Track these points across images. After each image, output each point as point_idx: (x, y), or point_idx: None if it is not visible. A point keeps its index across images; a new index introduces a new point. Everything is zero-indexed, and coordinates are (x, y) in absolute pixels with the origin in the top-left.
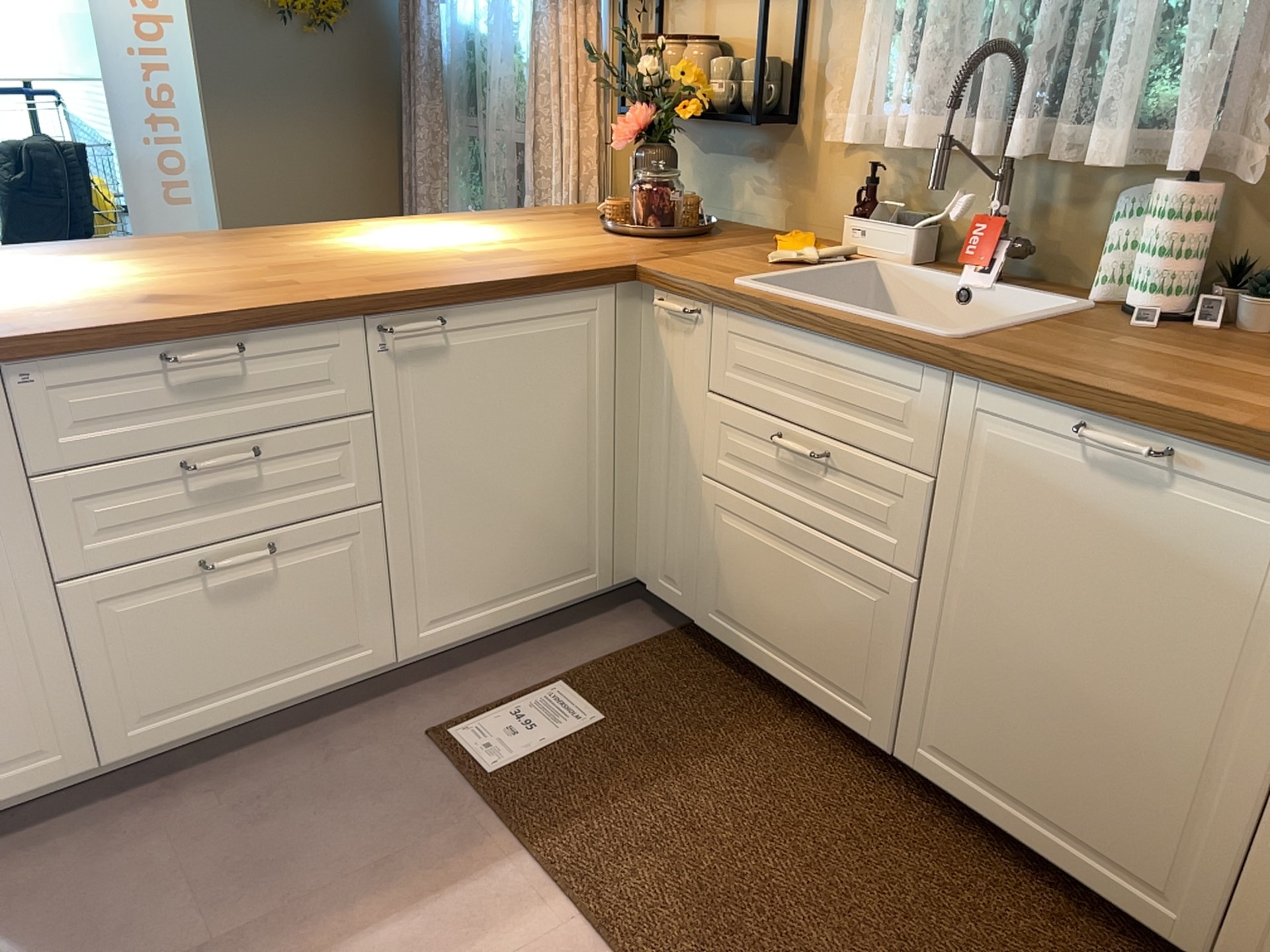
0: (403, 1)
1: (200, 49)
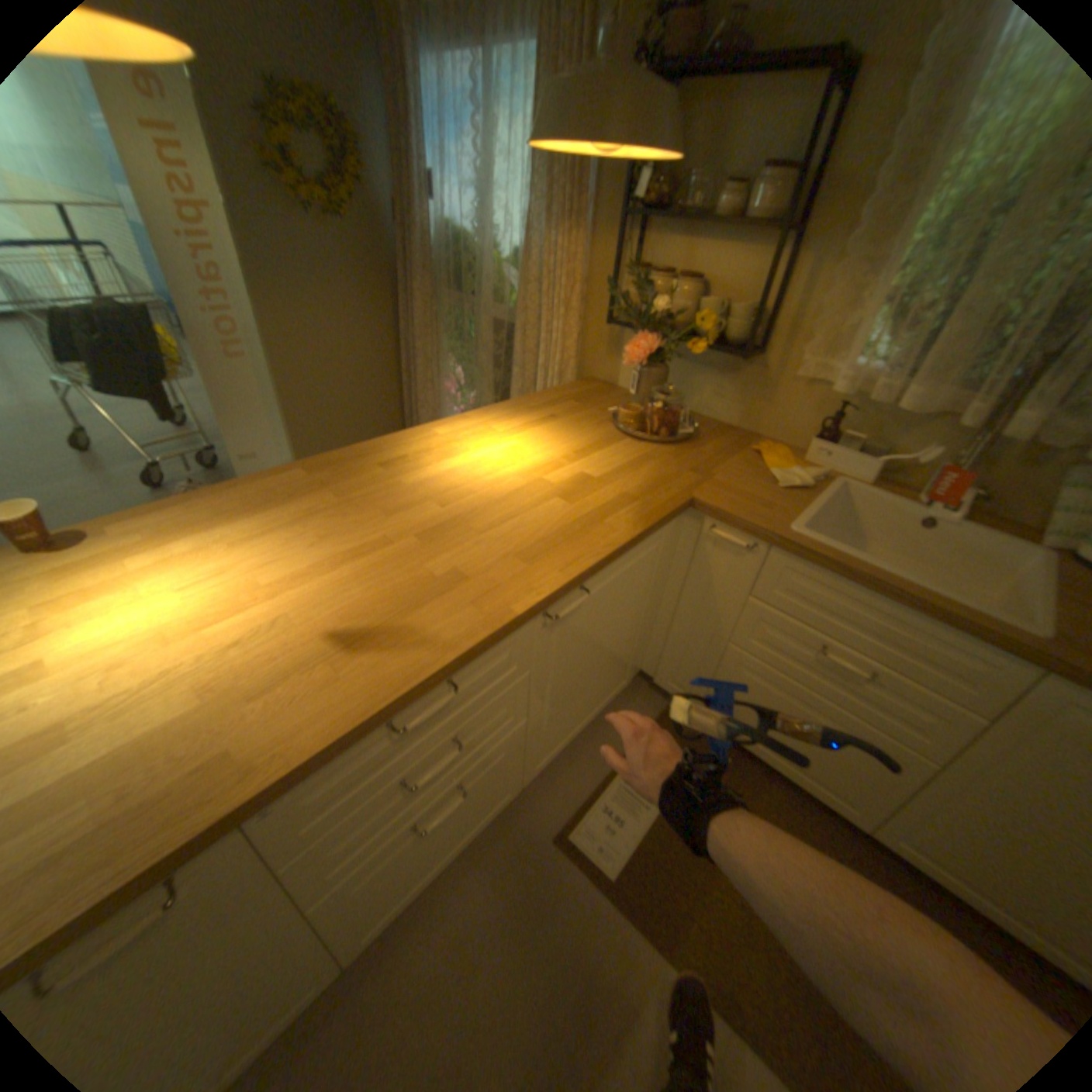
0: (389, 189)
1: (234, 233)
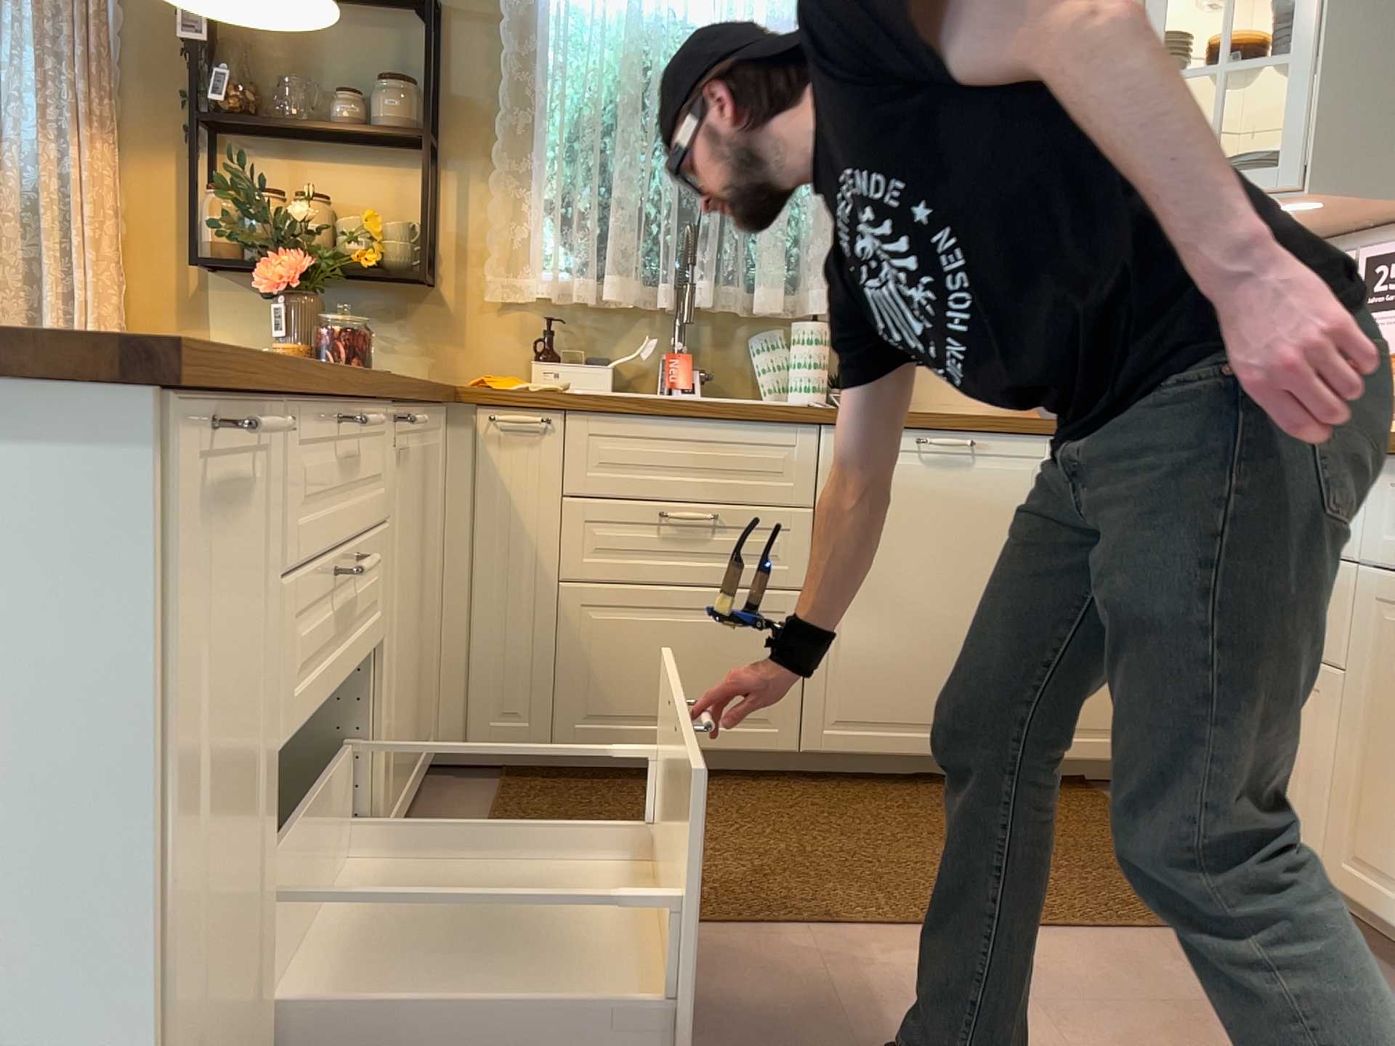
0: None
1: None
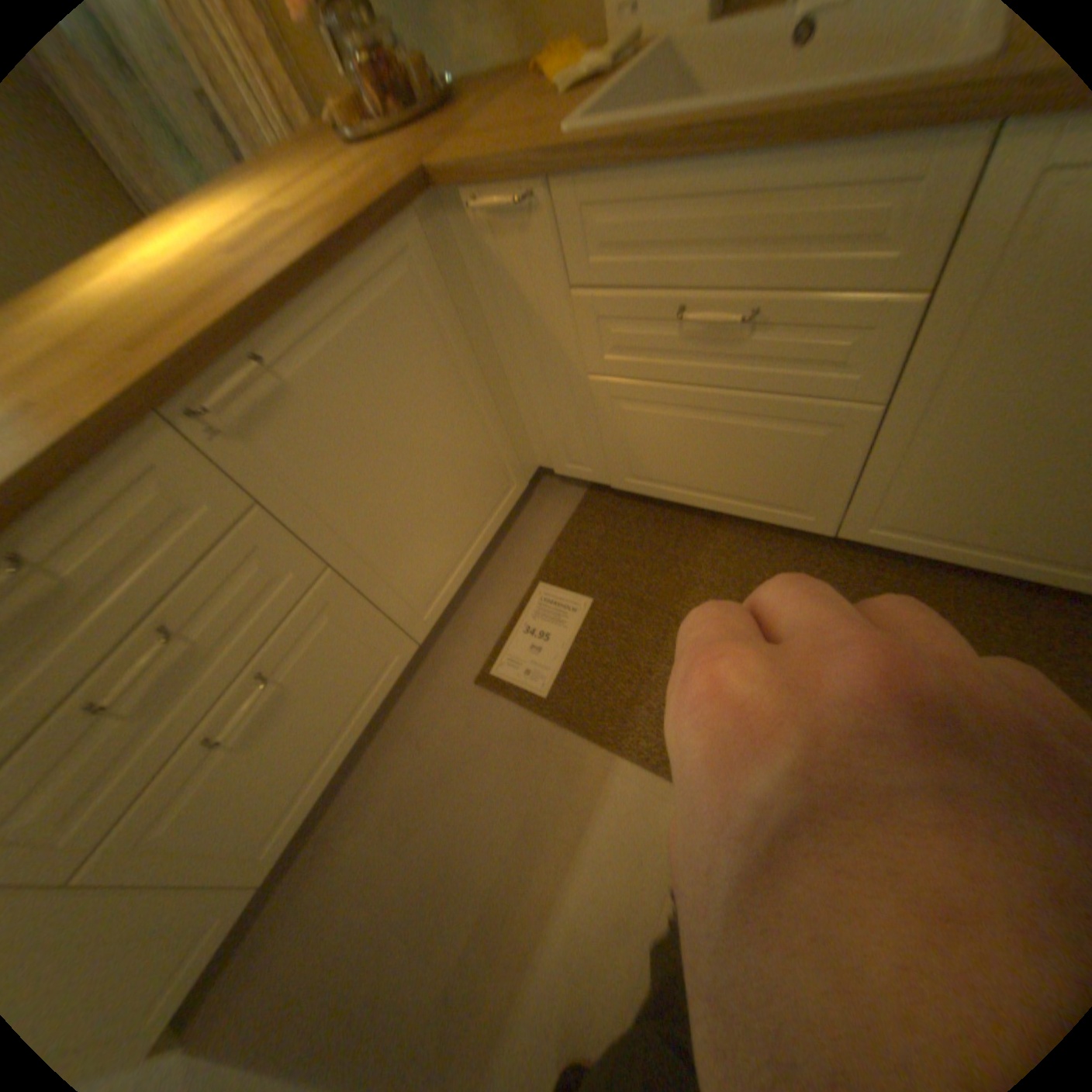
0: None
1: None
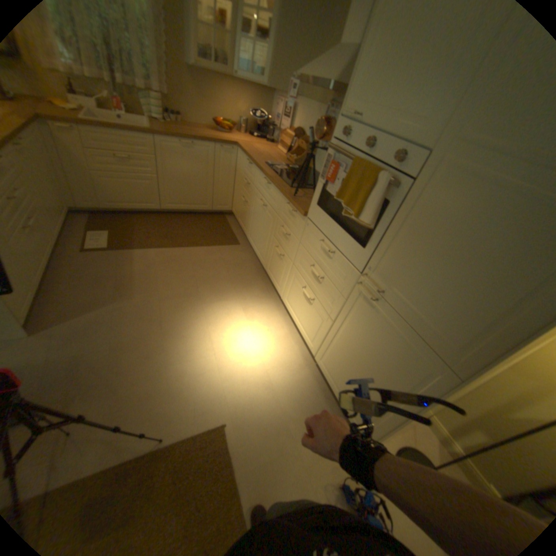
0: None
1: None
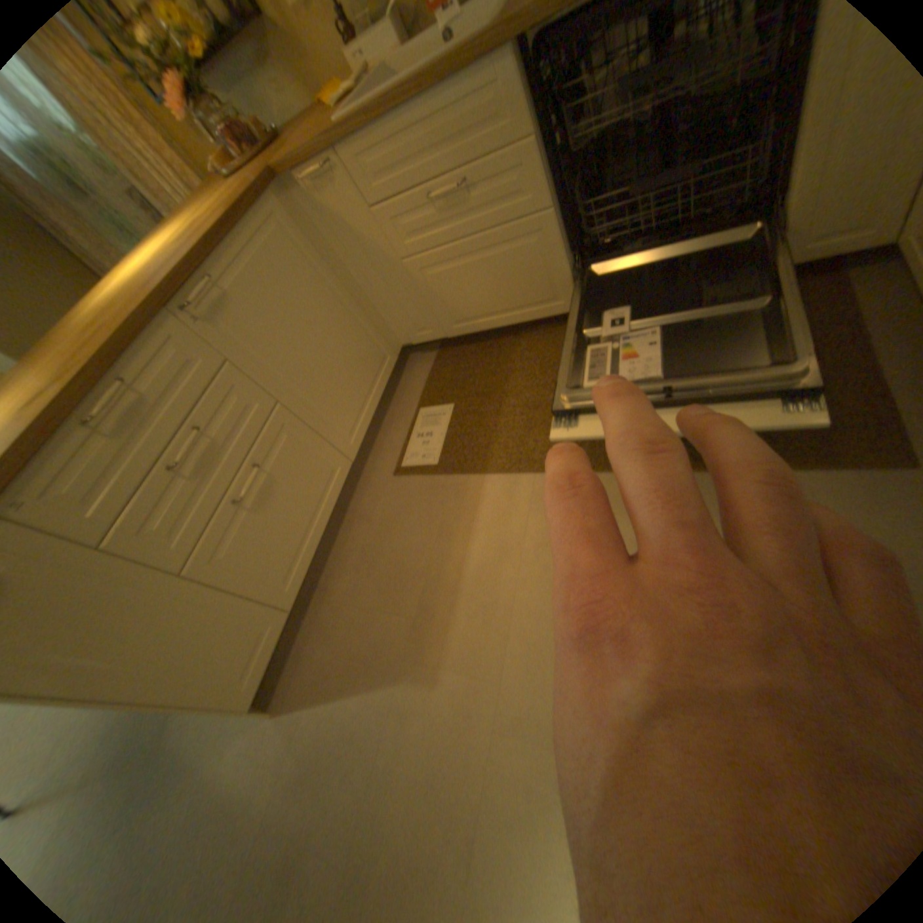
0: None
1: None
